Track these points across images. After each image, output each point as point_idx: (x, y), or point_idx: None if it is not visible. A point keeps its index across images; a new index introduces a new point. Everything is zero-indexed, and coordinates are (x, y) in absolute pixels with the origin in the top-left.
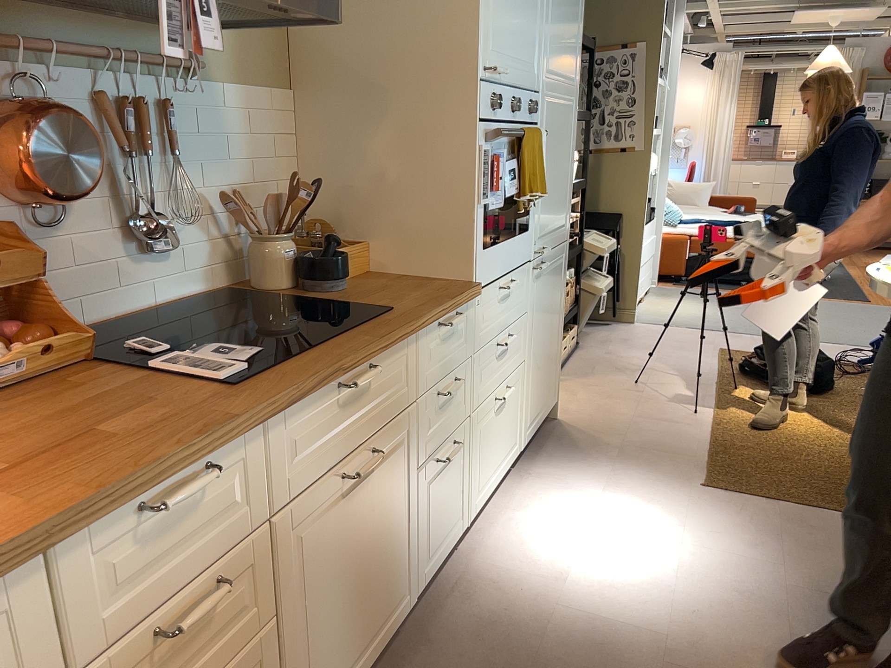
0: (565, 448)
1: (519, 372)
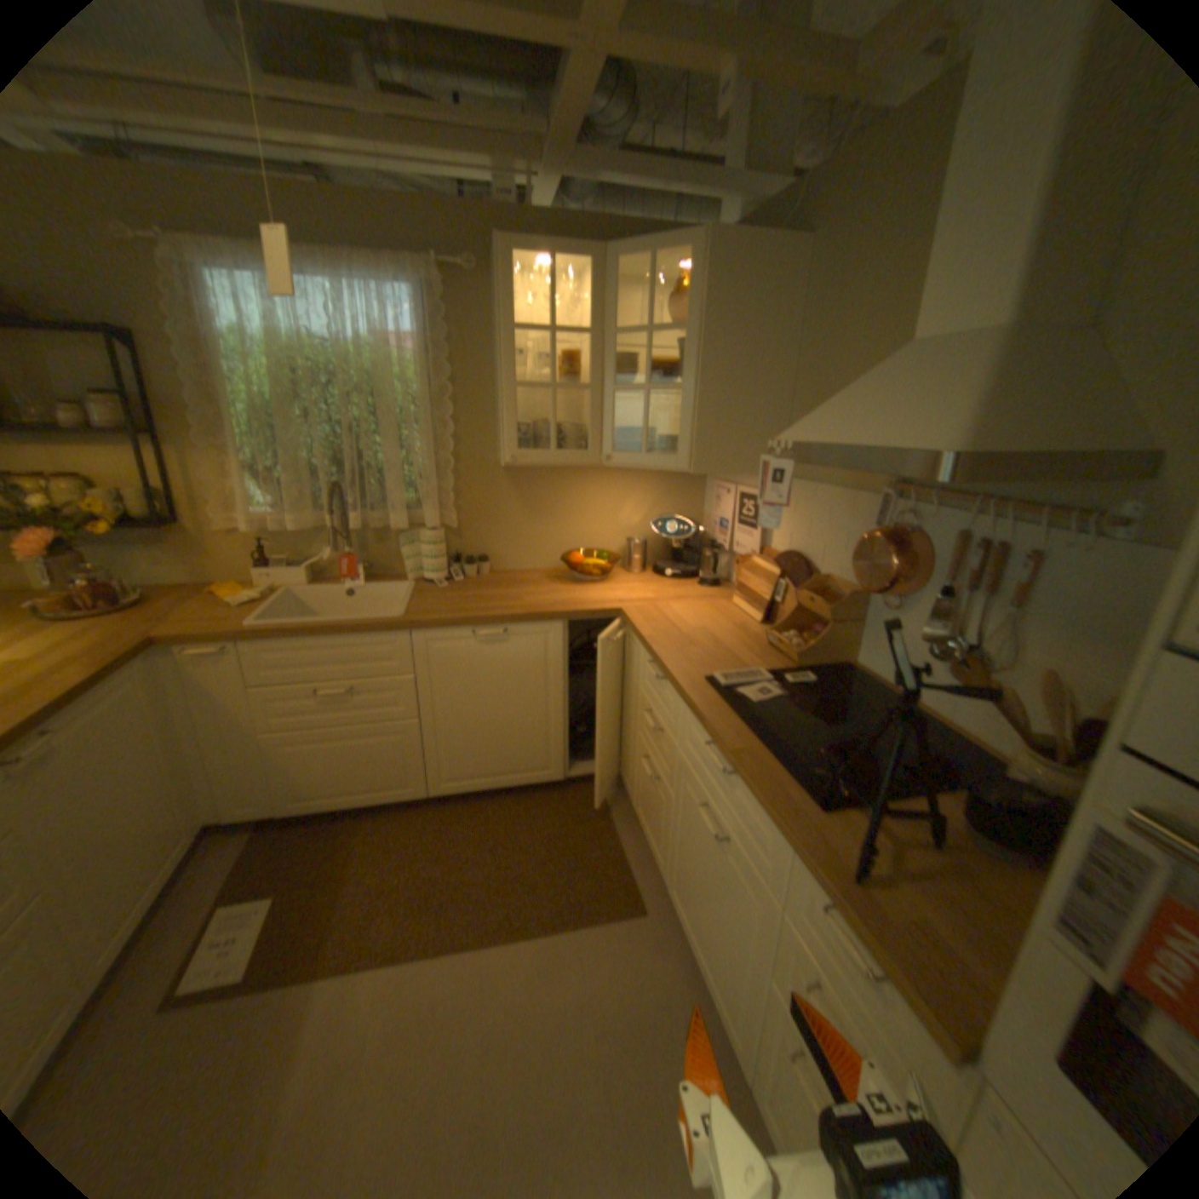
0: None
1: None
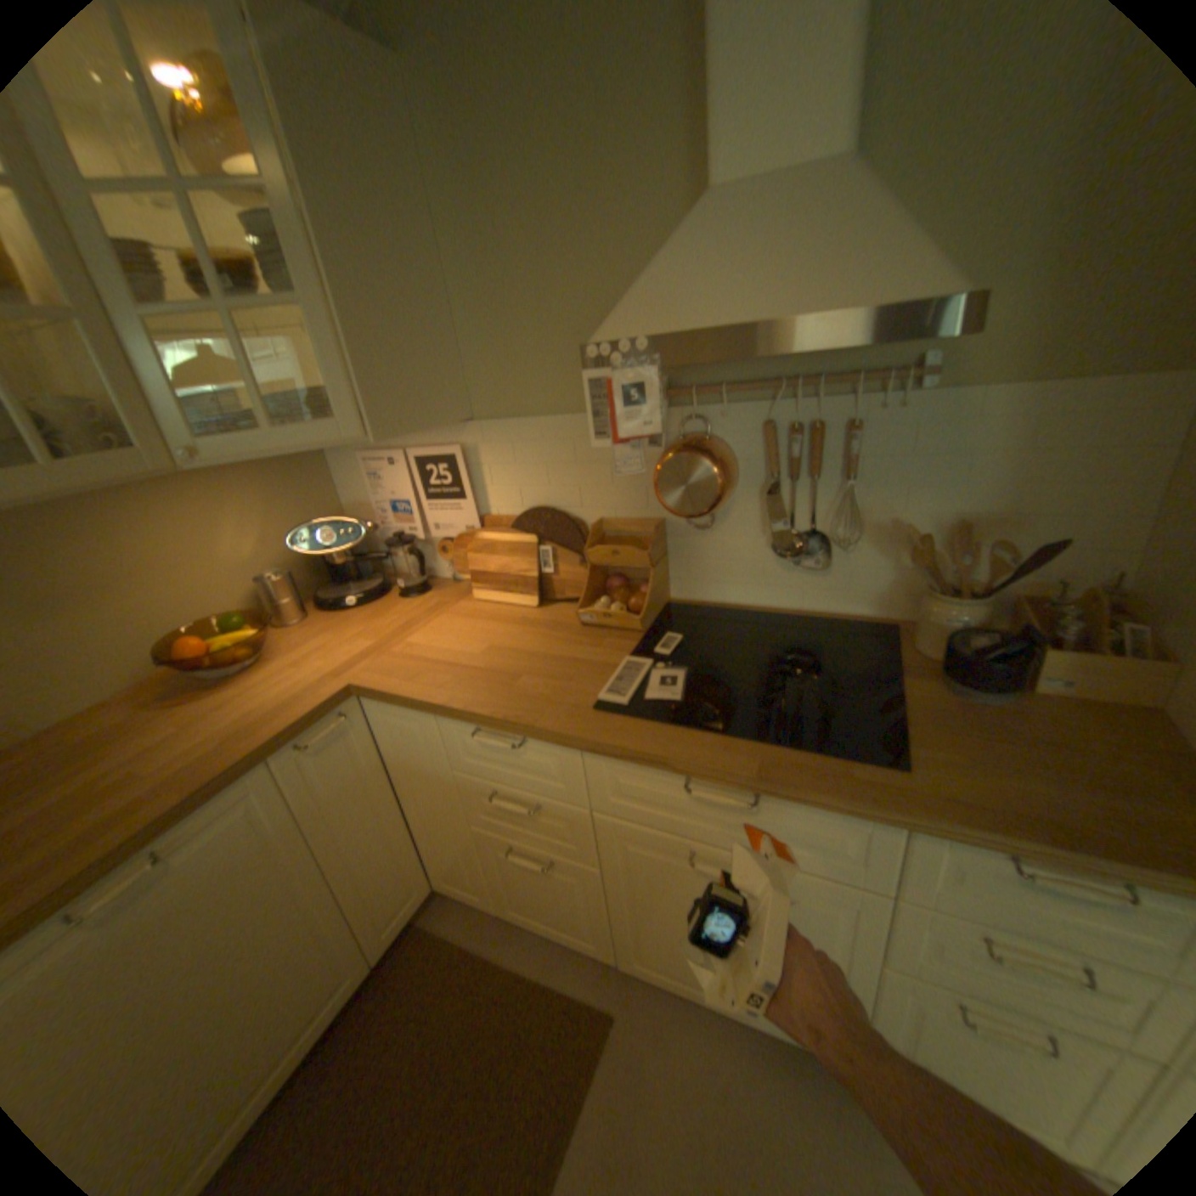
0: None
1: None
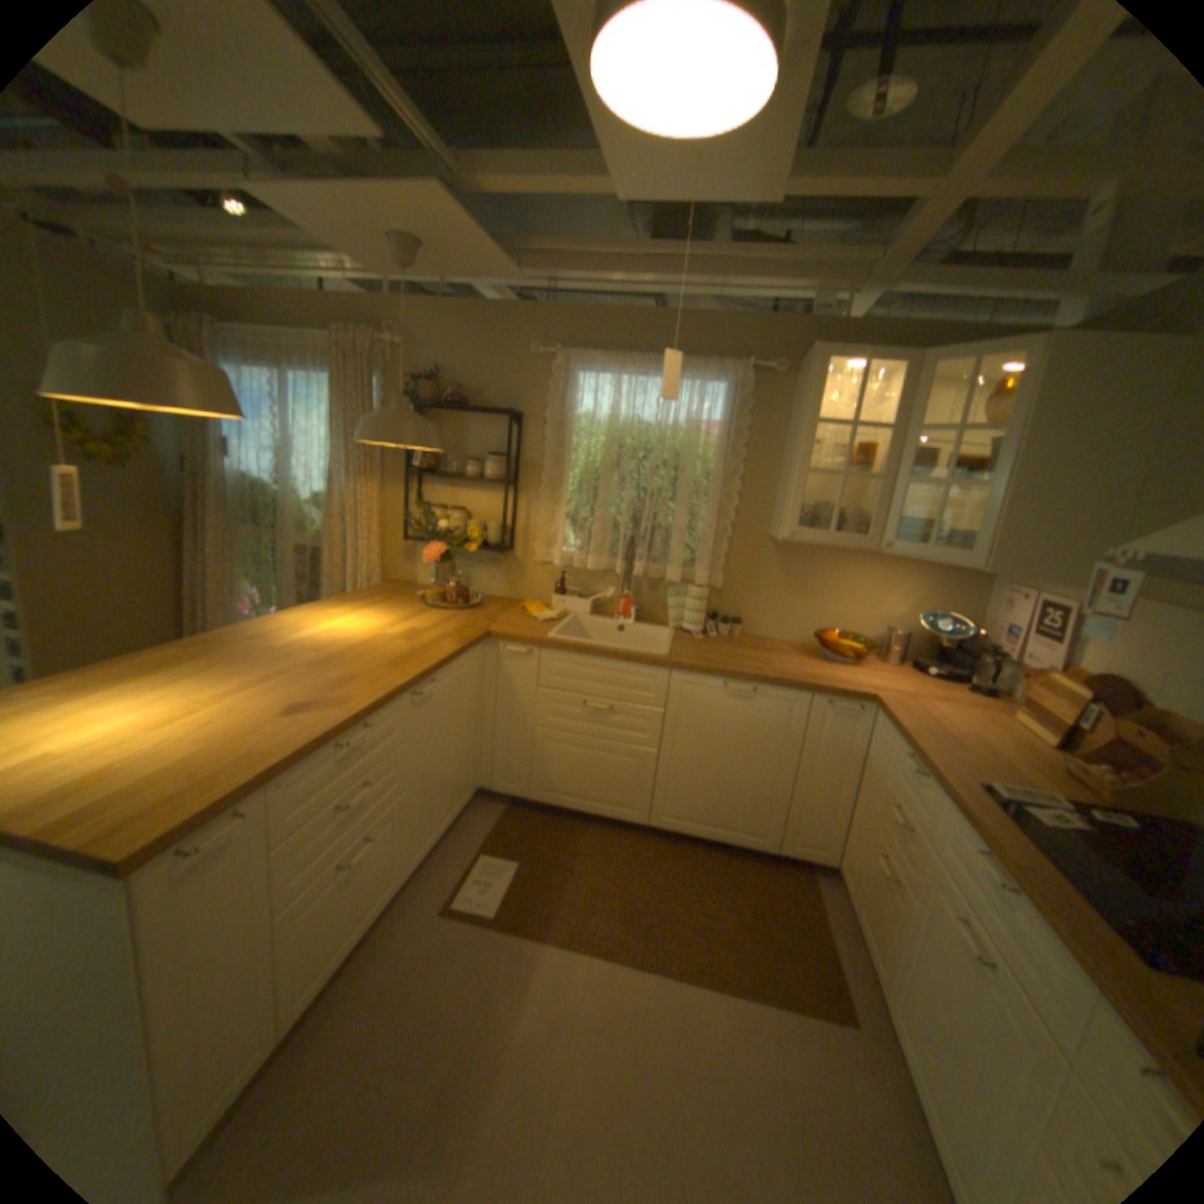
0: None
1: None
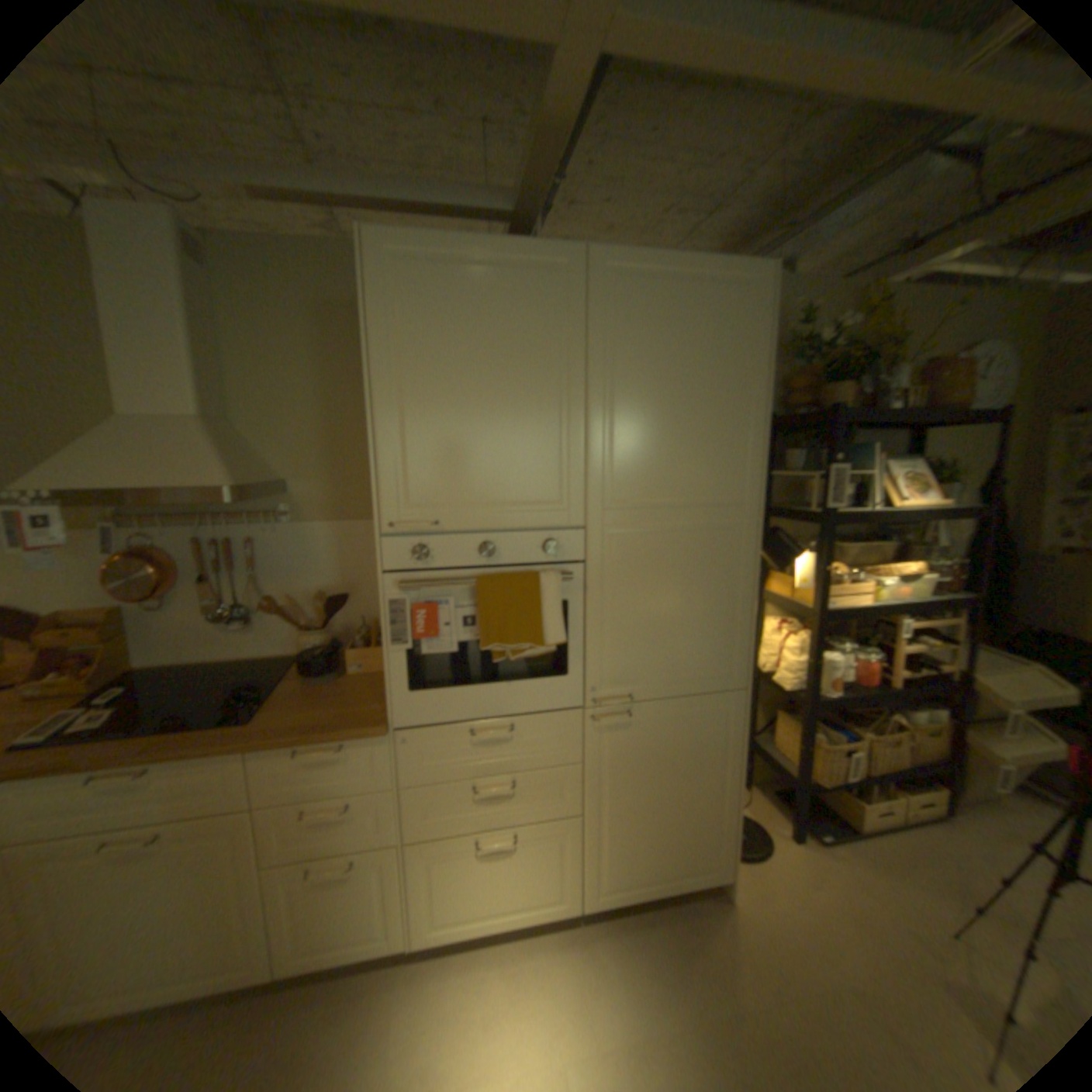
0: (677, 952)
1: (560, 825)
